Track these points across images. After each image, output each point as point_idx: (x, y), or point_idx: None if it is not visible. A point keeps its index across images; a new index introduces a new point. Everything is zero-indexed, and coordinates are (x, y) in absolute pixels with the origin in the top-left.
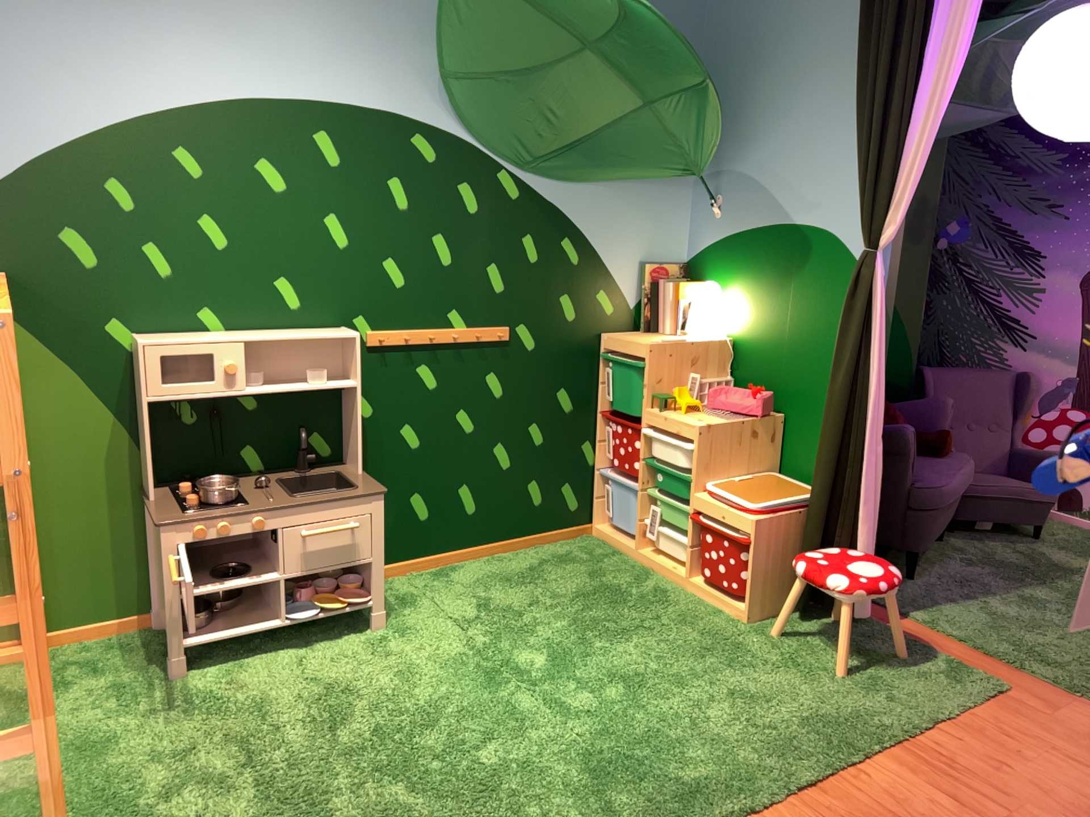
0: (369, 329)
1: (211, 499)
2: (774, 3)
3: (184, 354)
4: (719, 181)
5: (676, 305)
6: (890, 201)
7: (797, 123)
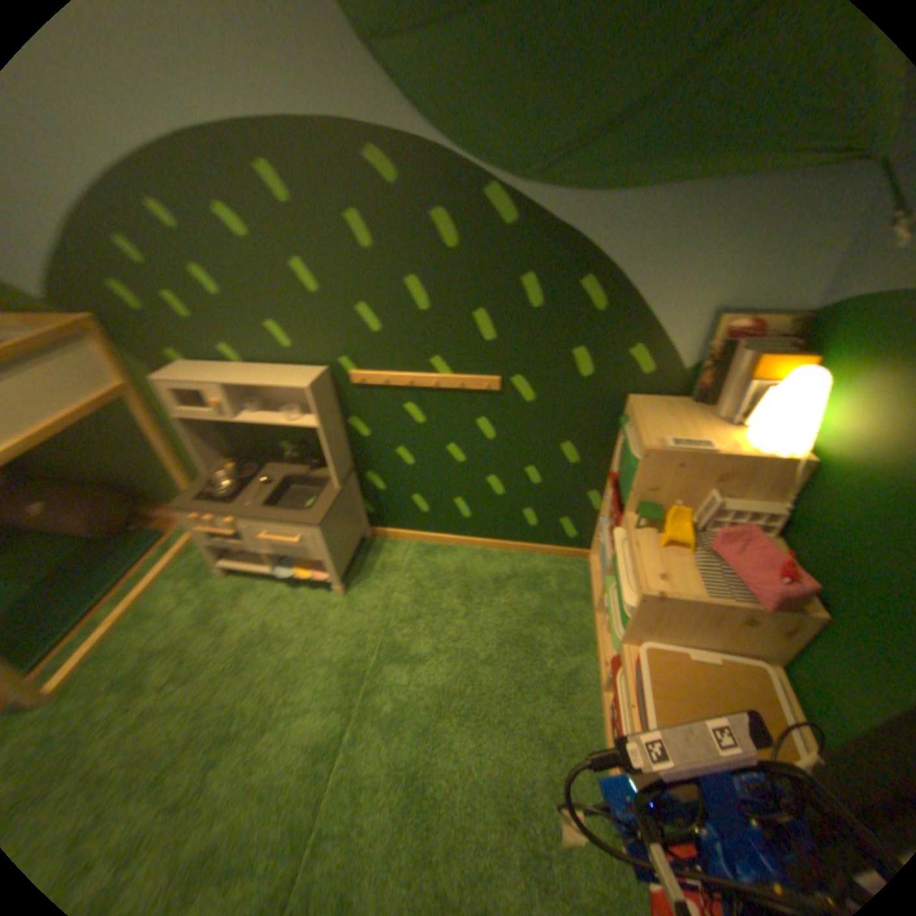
0: (353, 369)
1: (215, 492)
2: None
3: (180, 388)
4: None
5: (751, 387)
6: None
7: None
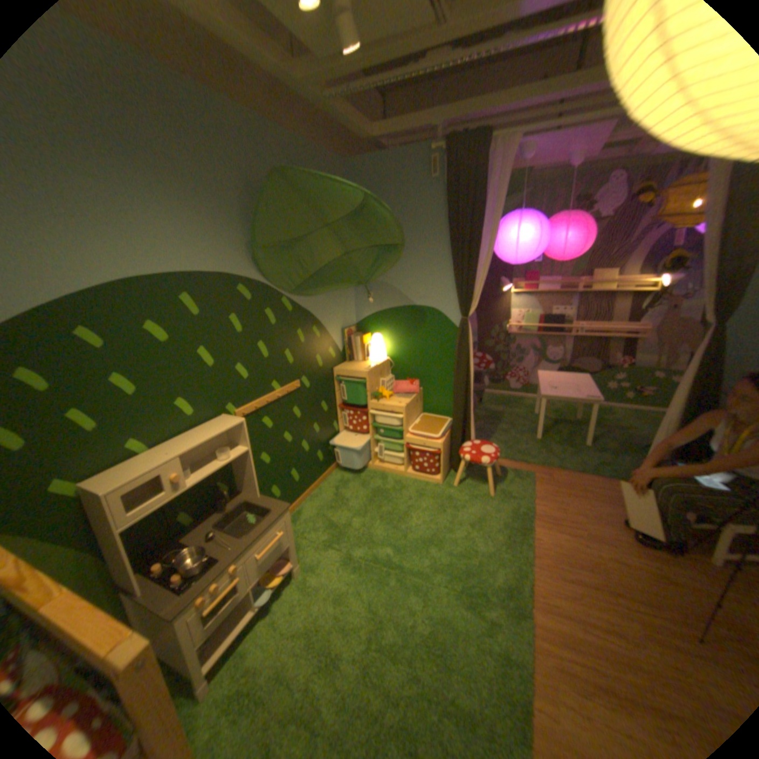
0: (233, 409)
1: (185, 577)
2: (392, 196)
3: (130, 488)
4: (372, 284)
5: (364, 347)
6: (473, 294)
7: (414, 257)
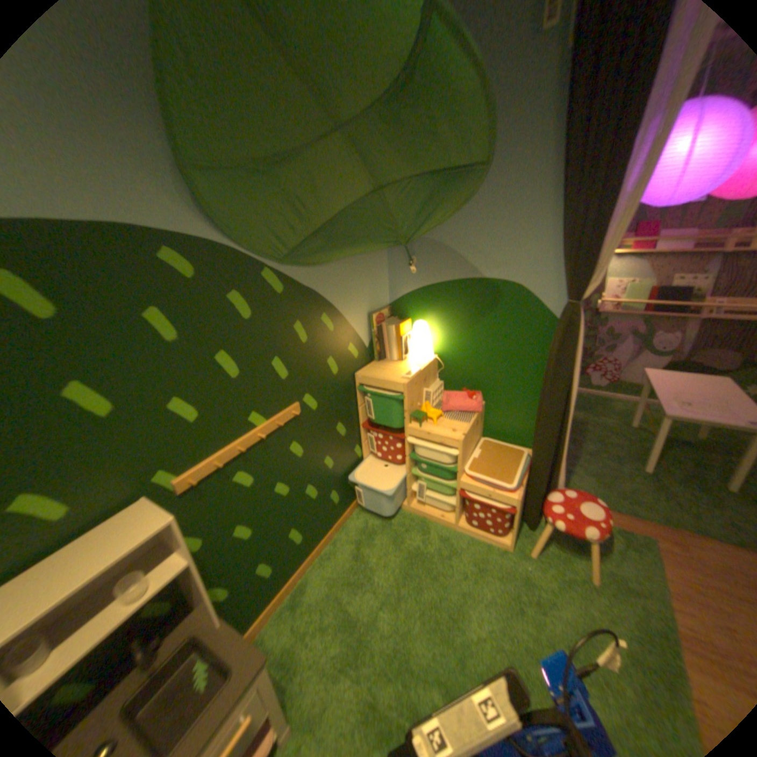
0: (172, 477)
1: None
2: None
3: None
4: (416, 243)
5: (402, 339)
6: (598, 259)
7: (490, 195)
